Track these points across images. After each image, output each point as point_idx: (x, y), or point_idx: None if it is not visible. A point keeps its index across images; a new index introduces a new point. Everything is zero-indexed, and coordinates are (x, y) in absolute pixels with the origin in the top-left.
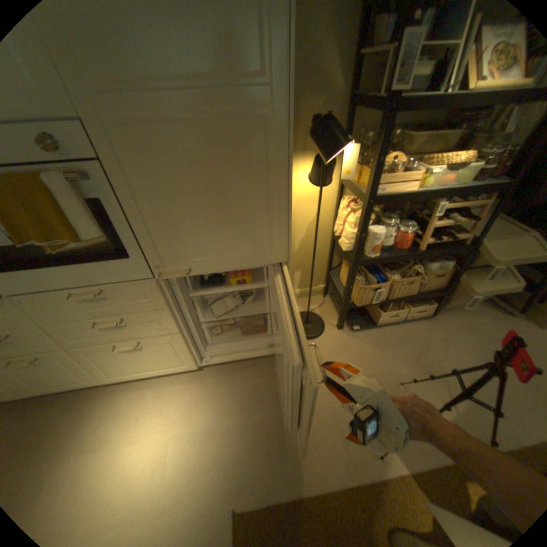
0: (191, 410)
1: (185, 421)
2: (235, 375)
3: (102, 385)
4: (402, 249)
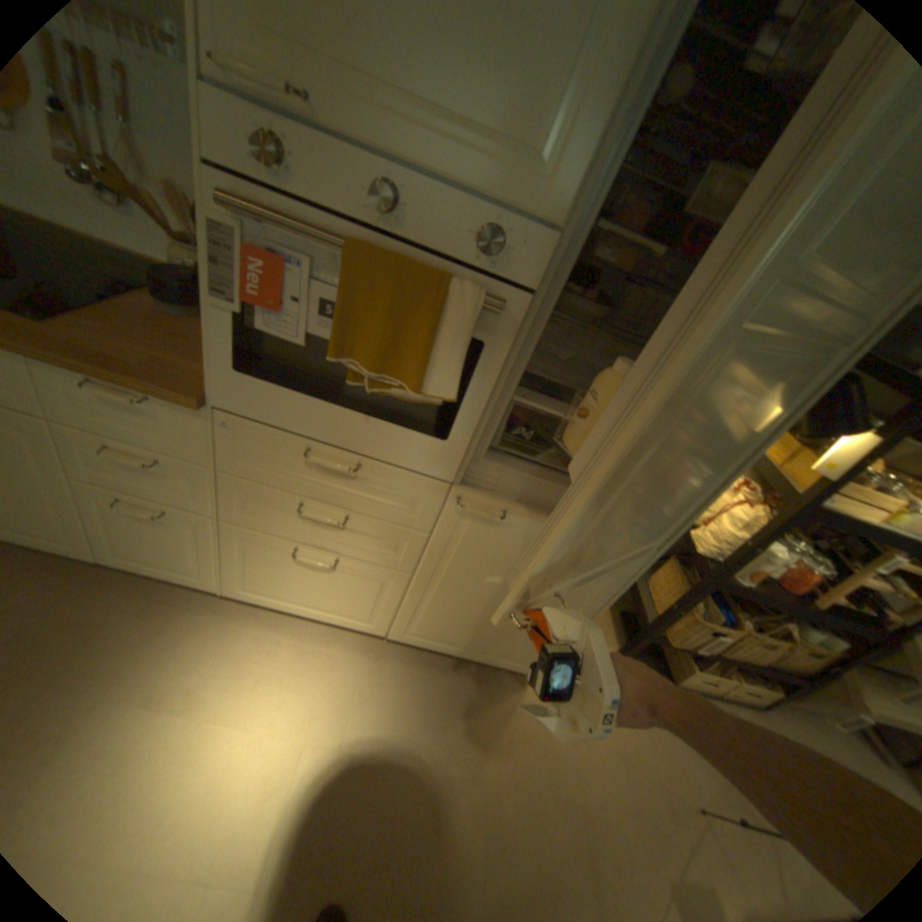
0: (354, 708)
1: (339, 724)
2: (437, 675)
3: (224, 596)
4: (791, 594)
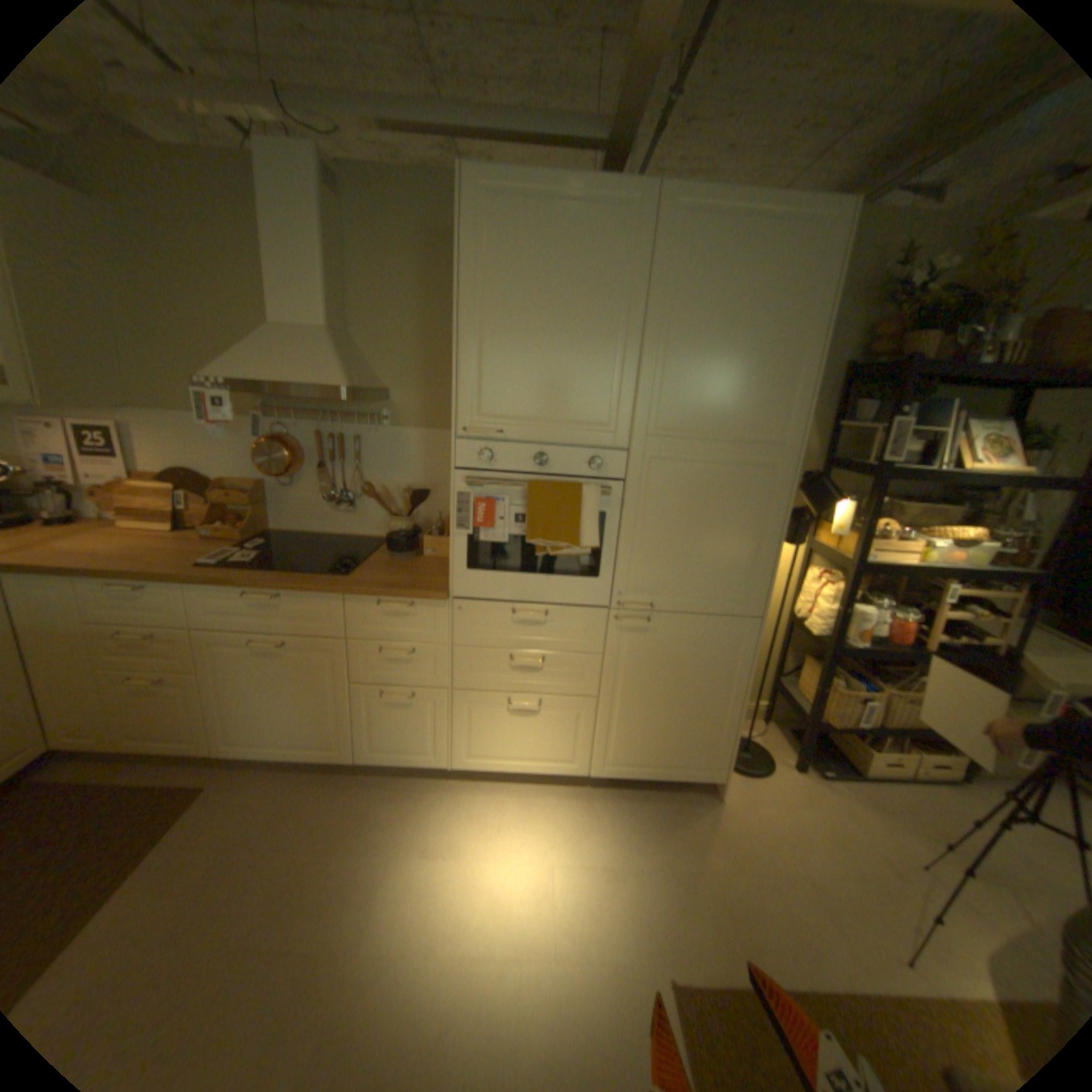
0: (580, 836)
1: (573, 848)
2: (640, 804)
3: (451, 770)
4: (901, 646)
